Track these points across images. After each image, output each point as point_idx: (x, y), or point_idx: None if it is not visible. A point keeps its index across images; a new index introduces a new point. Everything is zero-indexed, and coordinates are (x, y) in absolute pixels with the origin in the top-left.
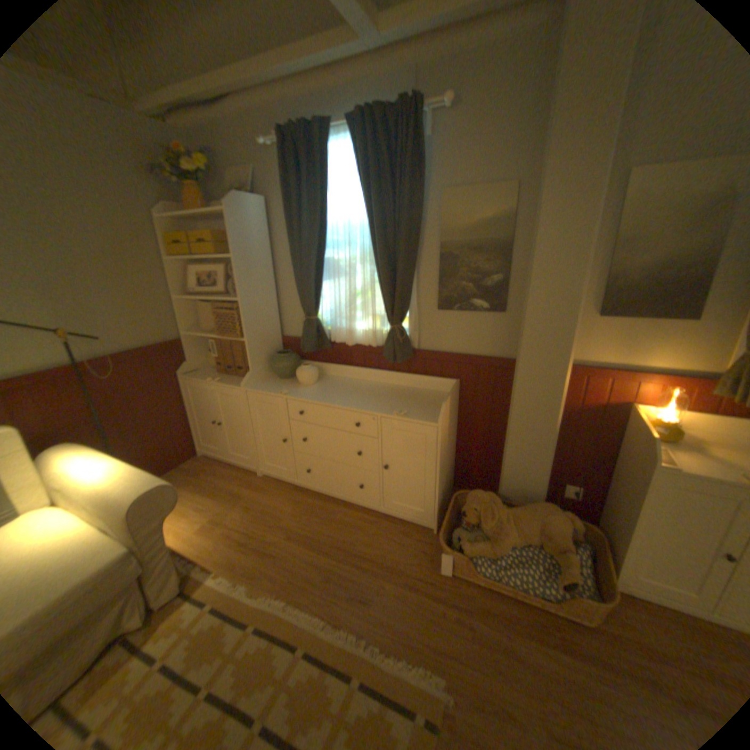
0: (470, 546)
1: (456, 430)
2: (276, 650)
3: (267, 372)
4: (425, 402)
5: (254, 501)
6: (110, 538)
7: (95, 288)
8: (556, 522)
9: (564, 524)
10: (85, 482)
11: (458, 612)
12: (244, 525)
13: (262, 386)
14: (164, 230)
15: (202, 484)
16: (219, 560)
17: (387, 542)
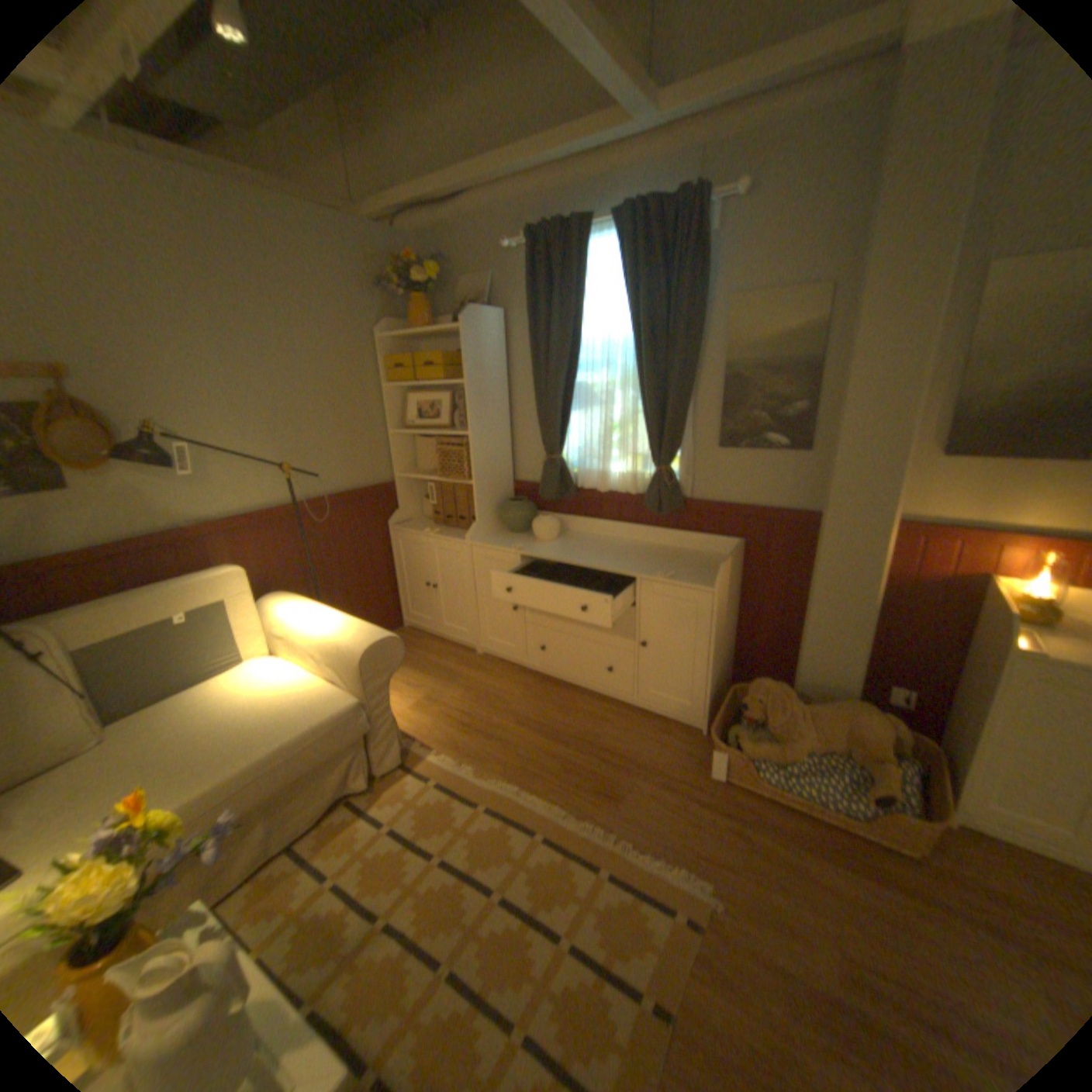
0: (751, 746)
1: (738, 608)
2: (511, 832)
3: (496, 525)
4: (697, 565)
5: (474, 680)
6: (339, 688)
7: (316, 420)
8: (871, 724)
9: (883, 728)
10: (312, 628)
11: (732, 822)
12: (465, 705)
13: (491, 540)
14: (387, 353)
15: (412, 657)
16: (439, 738)
17: (641, 739)
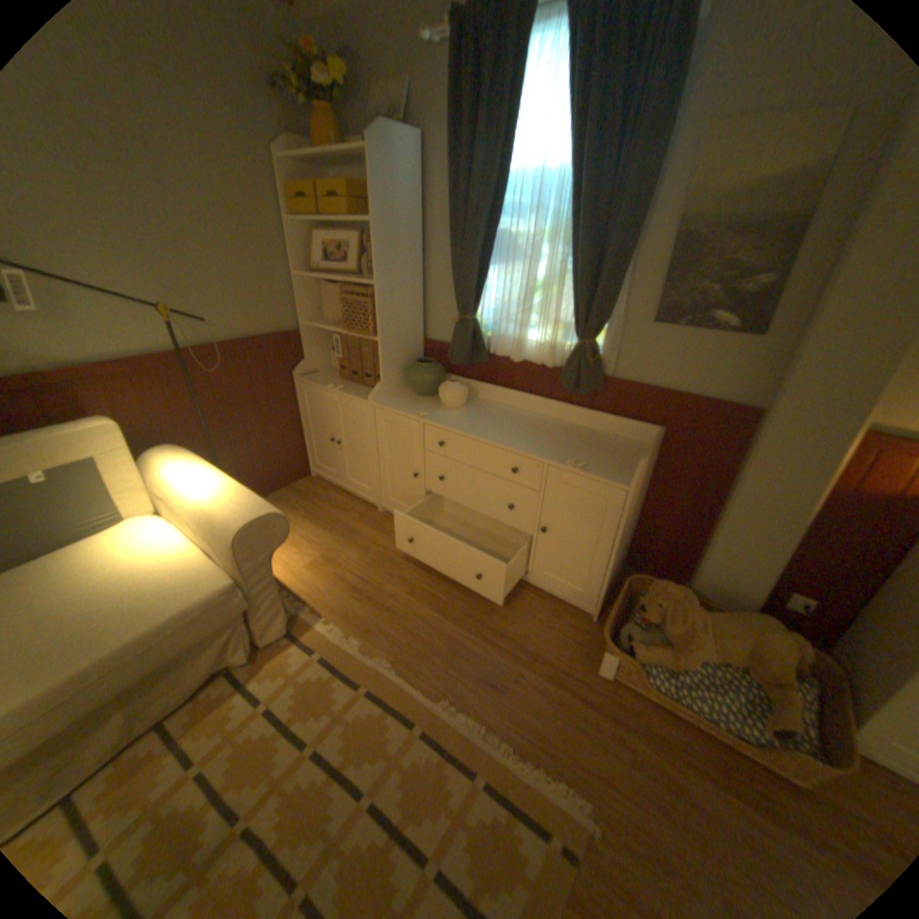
0: (645, 649)
1: (644, 495)
2: (390, 721)
3: (402, 385)
4: (611, 453)
5: (373, 540)
6: (216, 563)
7: (203, 253)
8: (778, 645)
9: (790, 649)
10: (190, 495)
11: (616, 726)
12: (360, 567)
13: (395, 402)
14: (287, 177)
15: (315, 510)
16: (330, 603)
17: (531, 620)
